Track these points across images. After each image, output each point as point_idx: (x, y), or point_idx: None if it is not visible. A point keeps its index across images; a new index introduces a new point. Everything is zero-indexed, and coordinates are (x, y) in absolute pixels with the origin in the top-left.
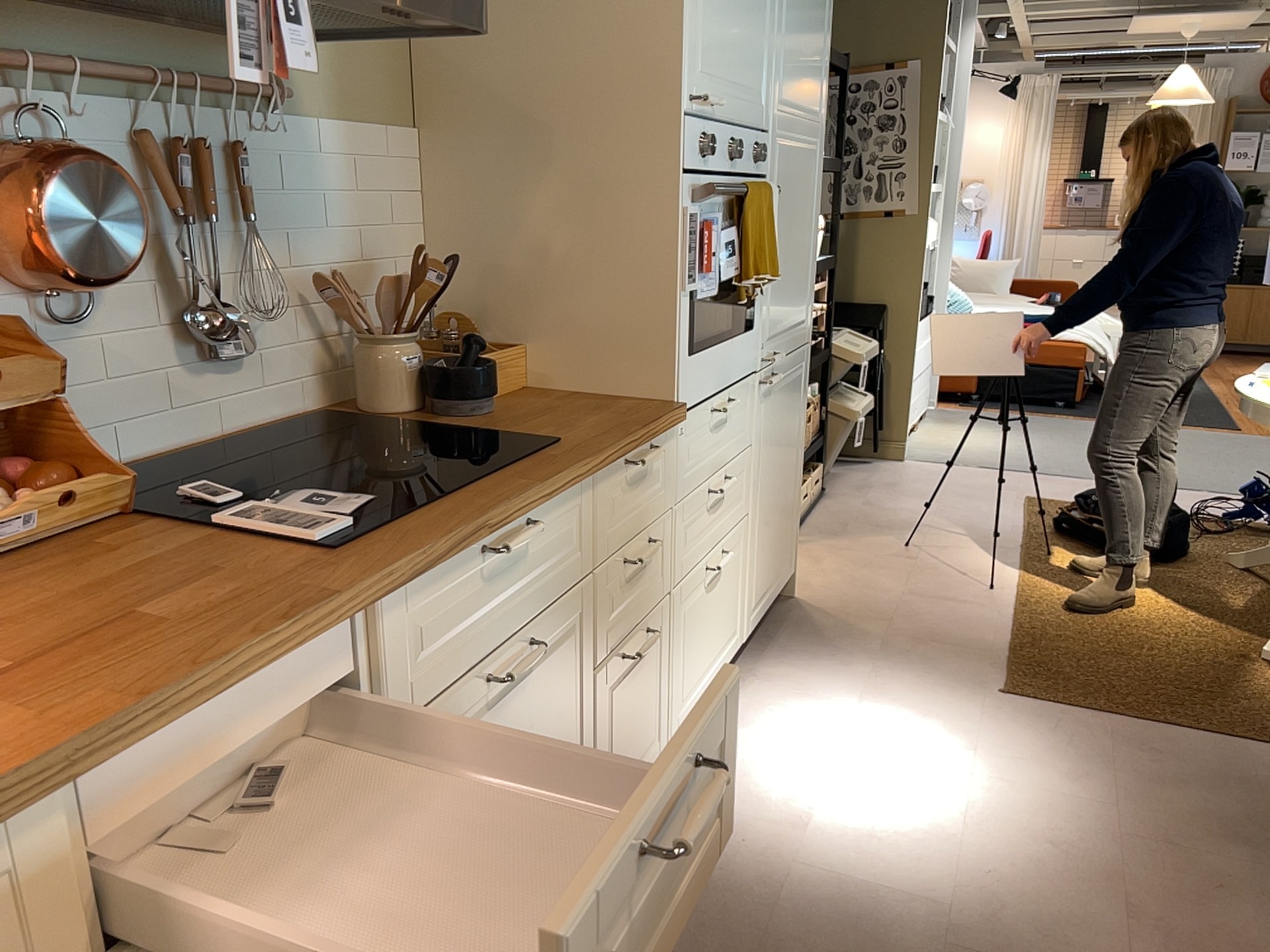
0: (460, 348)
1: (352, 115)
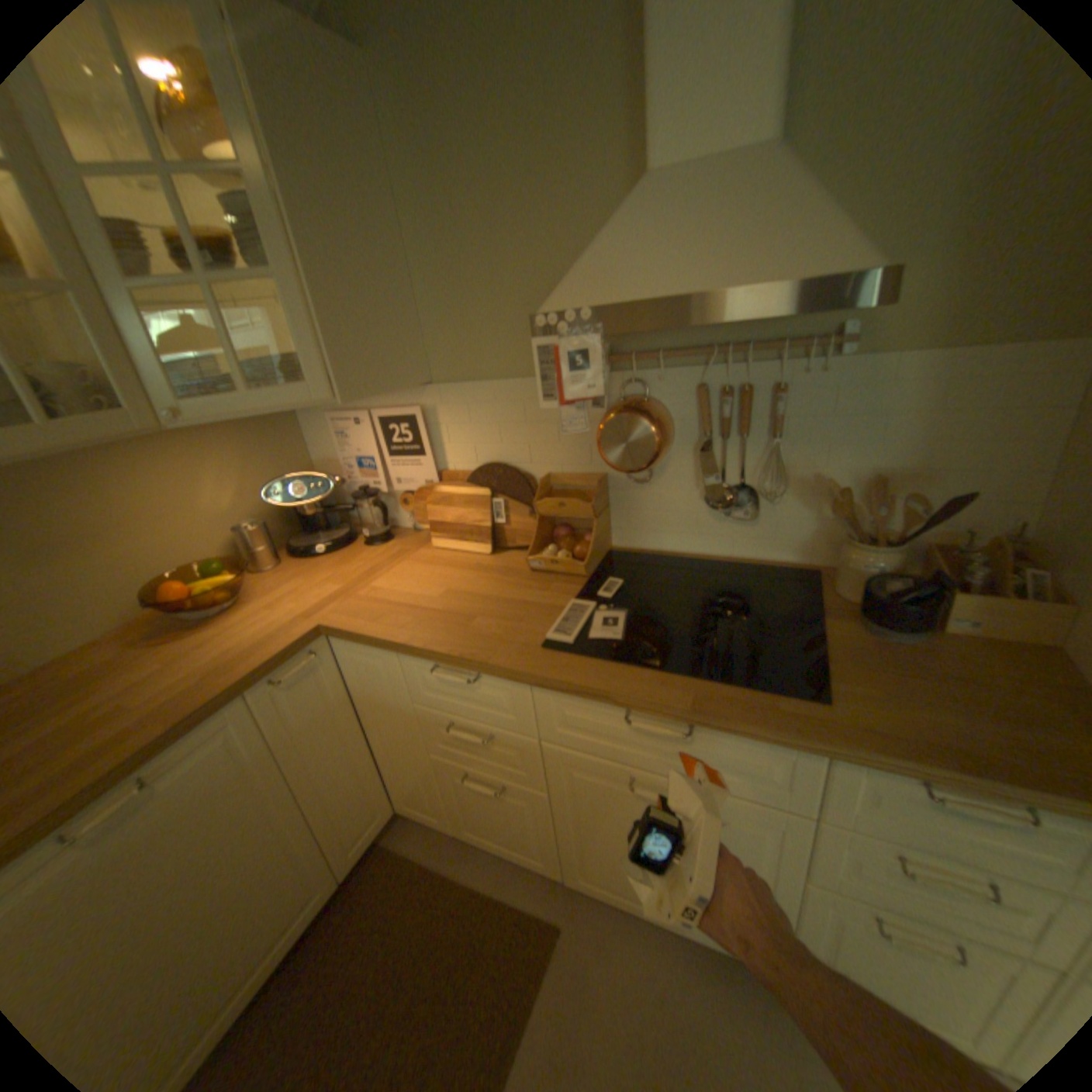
0: (988, 576)
1: (962, 337)
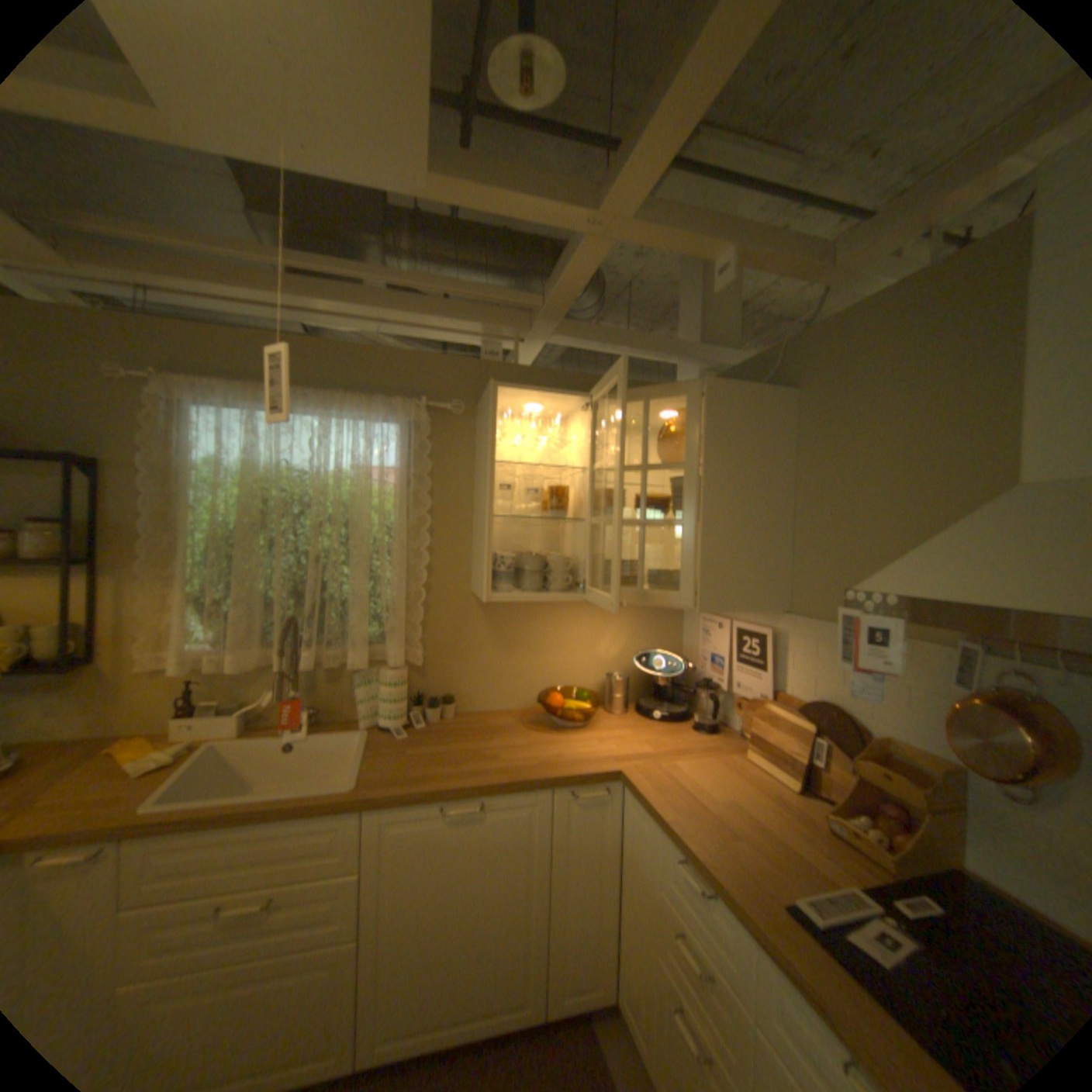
0: None
1: None
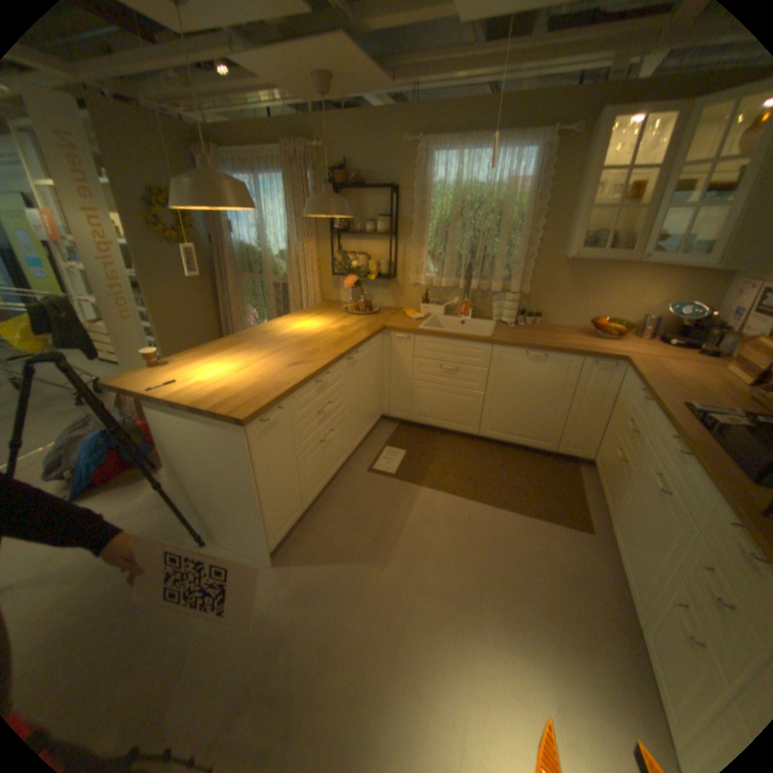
0: None
1: None
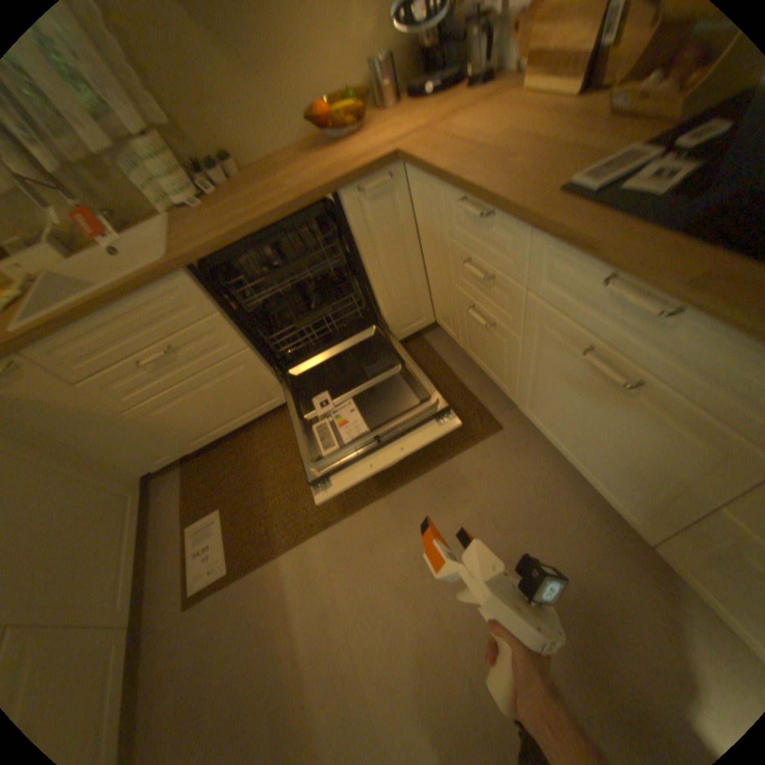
0: None
1: None
